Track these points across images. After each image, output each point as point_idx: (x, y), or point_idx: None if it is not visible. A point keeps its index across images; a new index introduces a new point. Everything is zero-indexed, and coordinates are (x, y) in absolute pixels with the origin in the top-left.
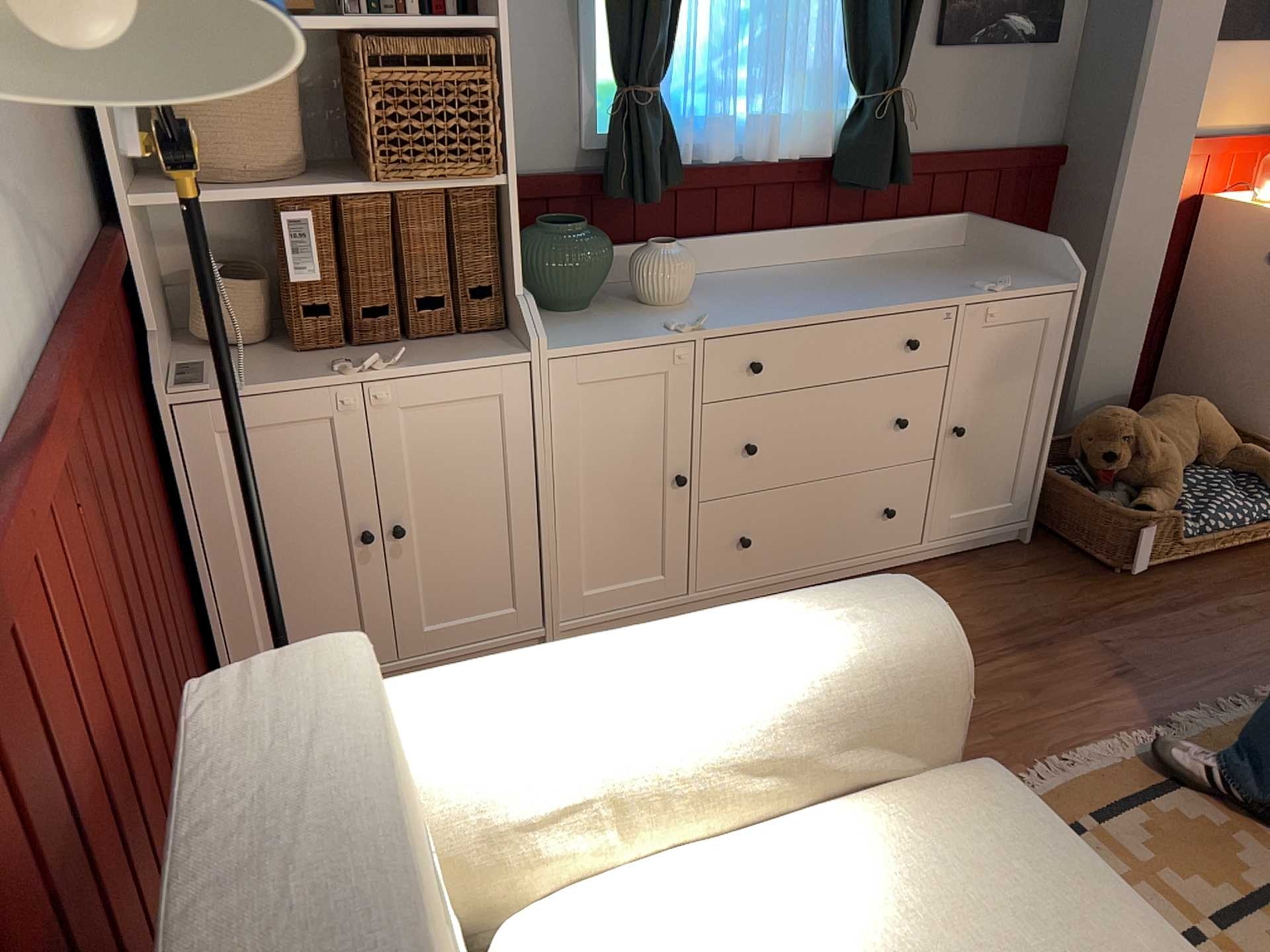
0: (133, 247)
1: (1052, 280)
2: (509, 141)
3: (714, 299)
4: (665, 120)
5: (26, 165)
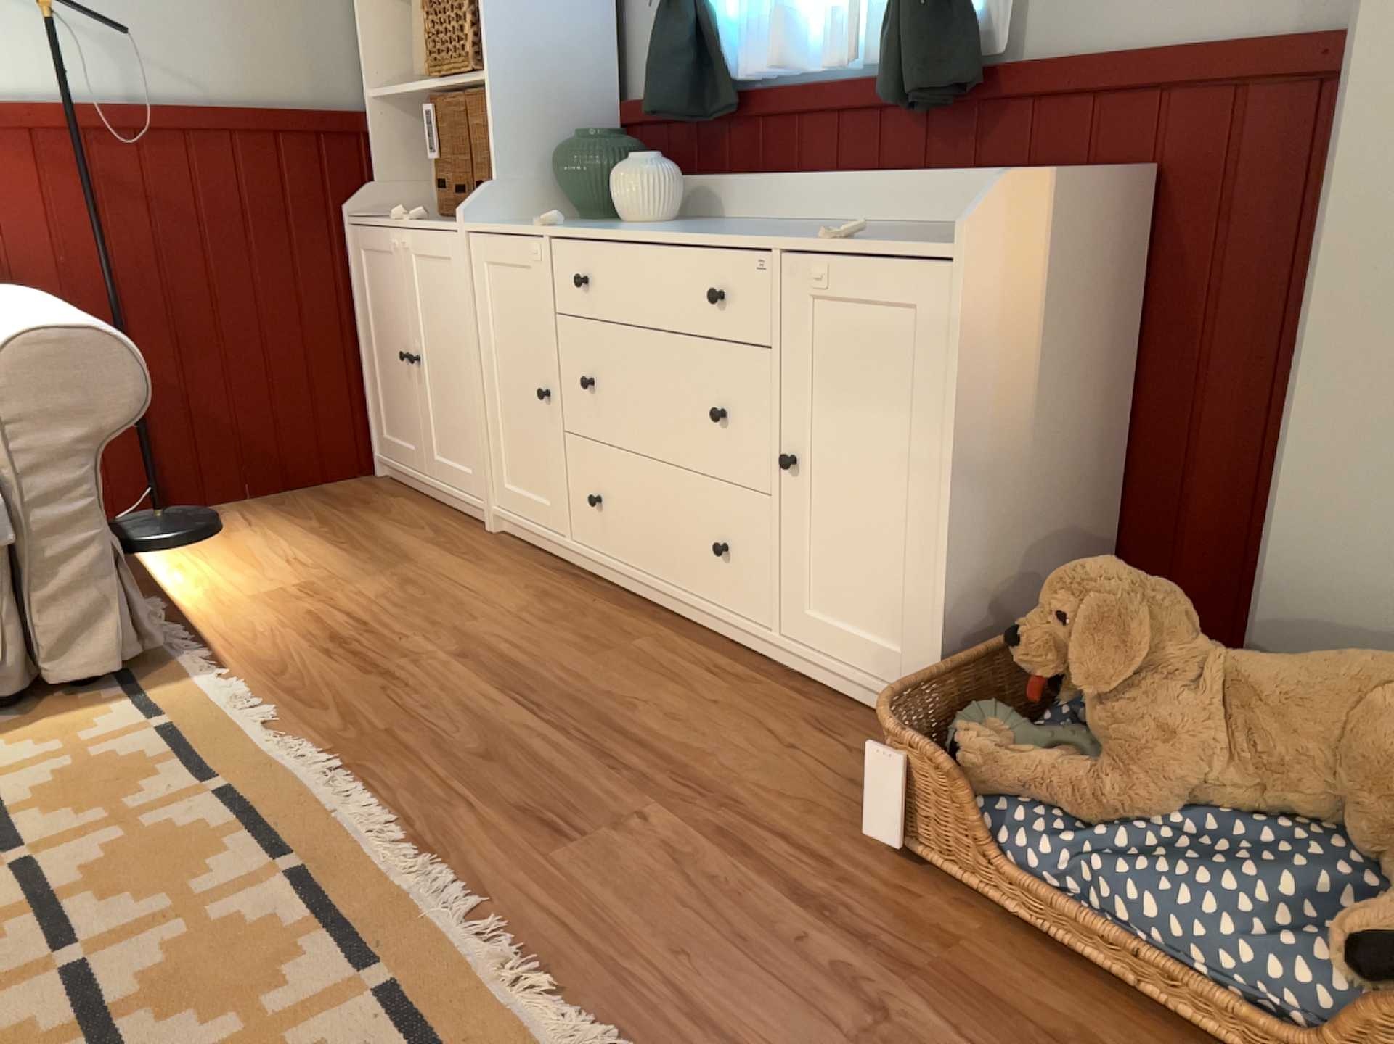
0: (372, 126)
1: (955, 242)
2: (486, 42)
3: (664, 225)
4: (701, 28)
5: (181, 37)
